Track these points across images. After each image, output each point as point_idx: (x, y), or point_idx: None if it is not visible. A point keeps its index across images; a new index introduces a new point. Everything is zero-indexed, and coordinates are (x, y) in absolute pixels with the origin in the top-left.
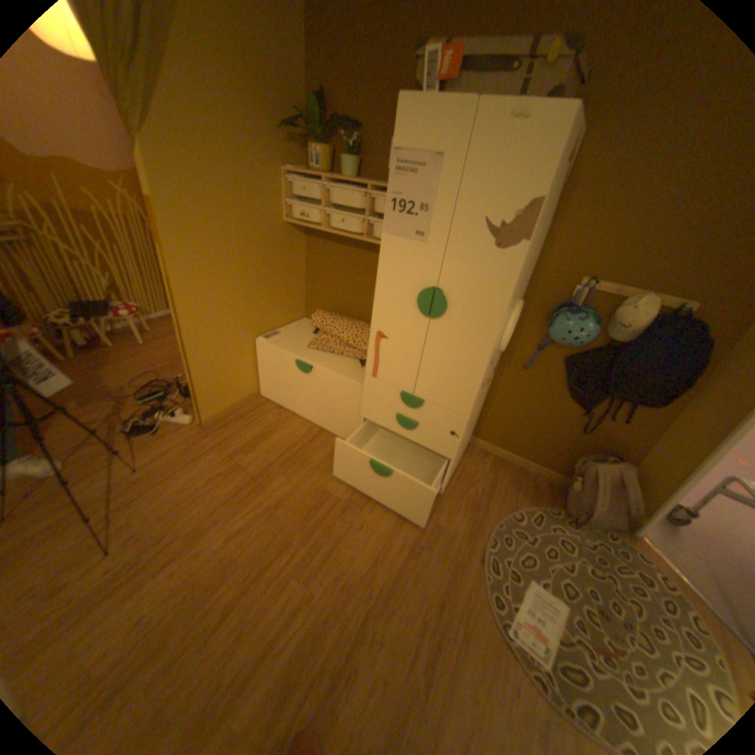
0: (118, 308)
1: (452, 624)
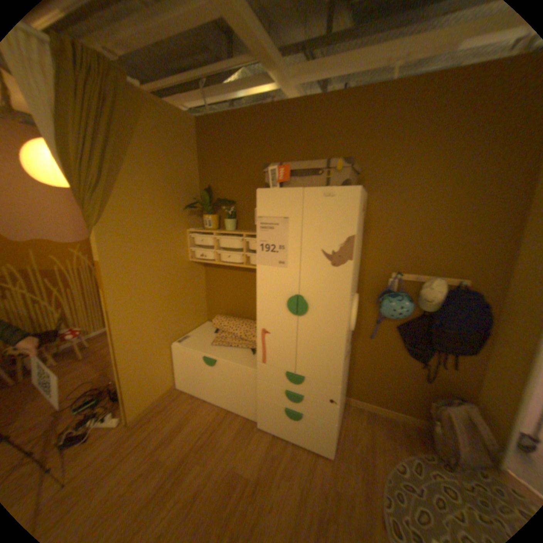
0: (65, 334)
1: None
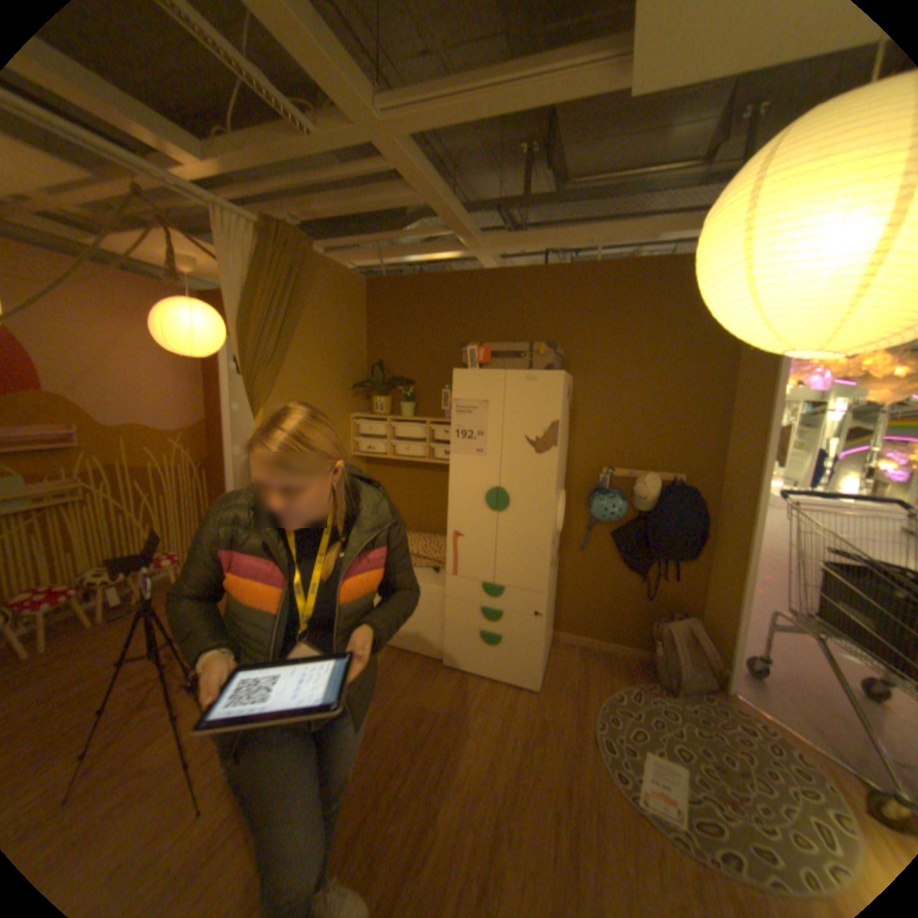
0: (157, 559)
1: (584, 809)
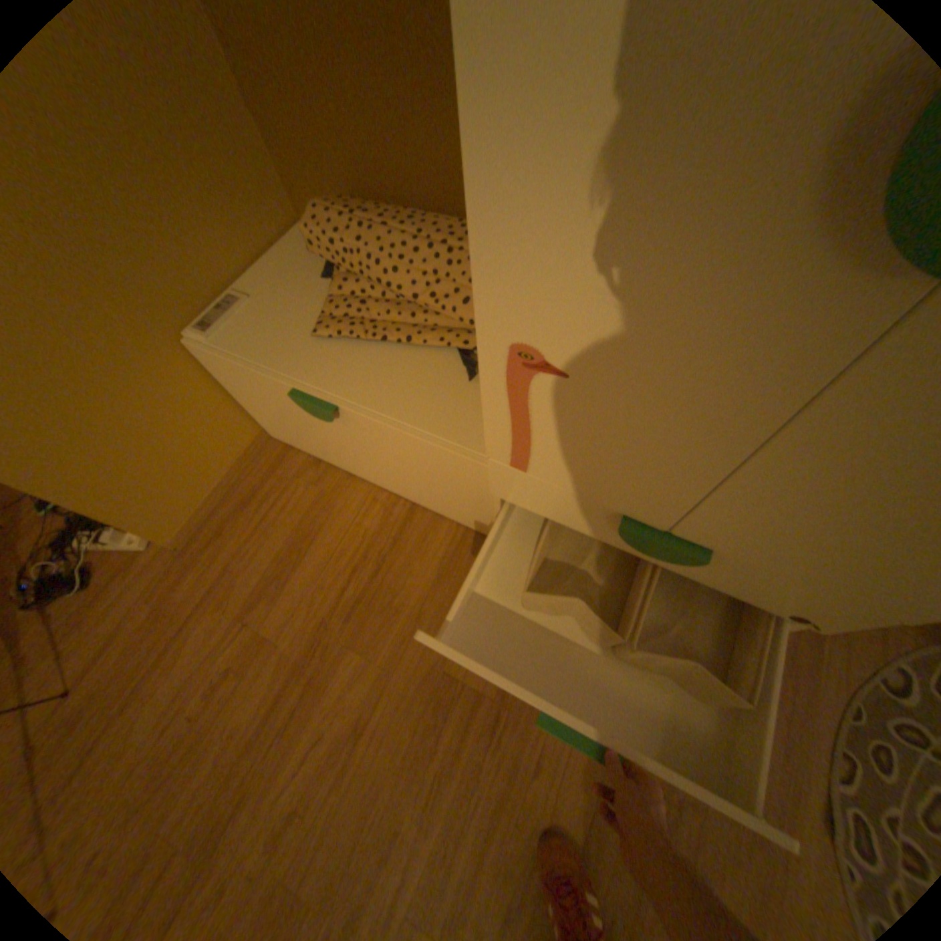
0: None
1: None
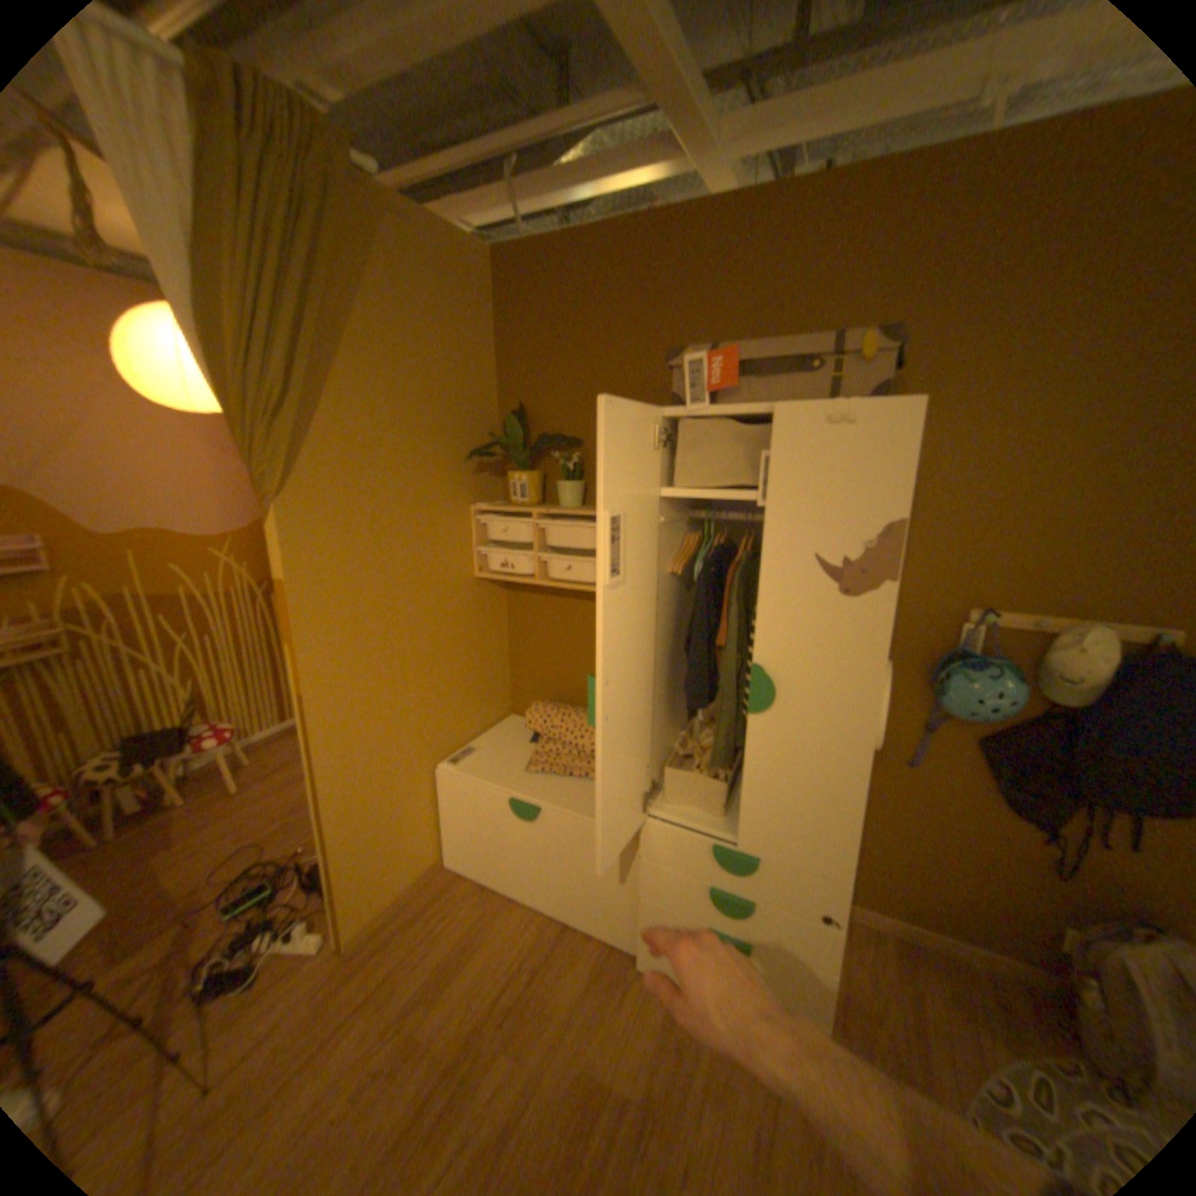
0: (201, 737)
1: None
